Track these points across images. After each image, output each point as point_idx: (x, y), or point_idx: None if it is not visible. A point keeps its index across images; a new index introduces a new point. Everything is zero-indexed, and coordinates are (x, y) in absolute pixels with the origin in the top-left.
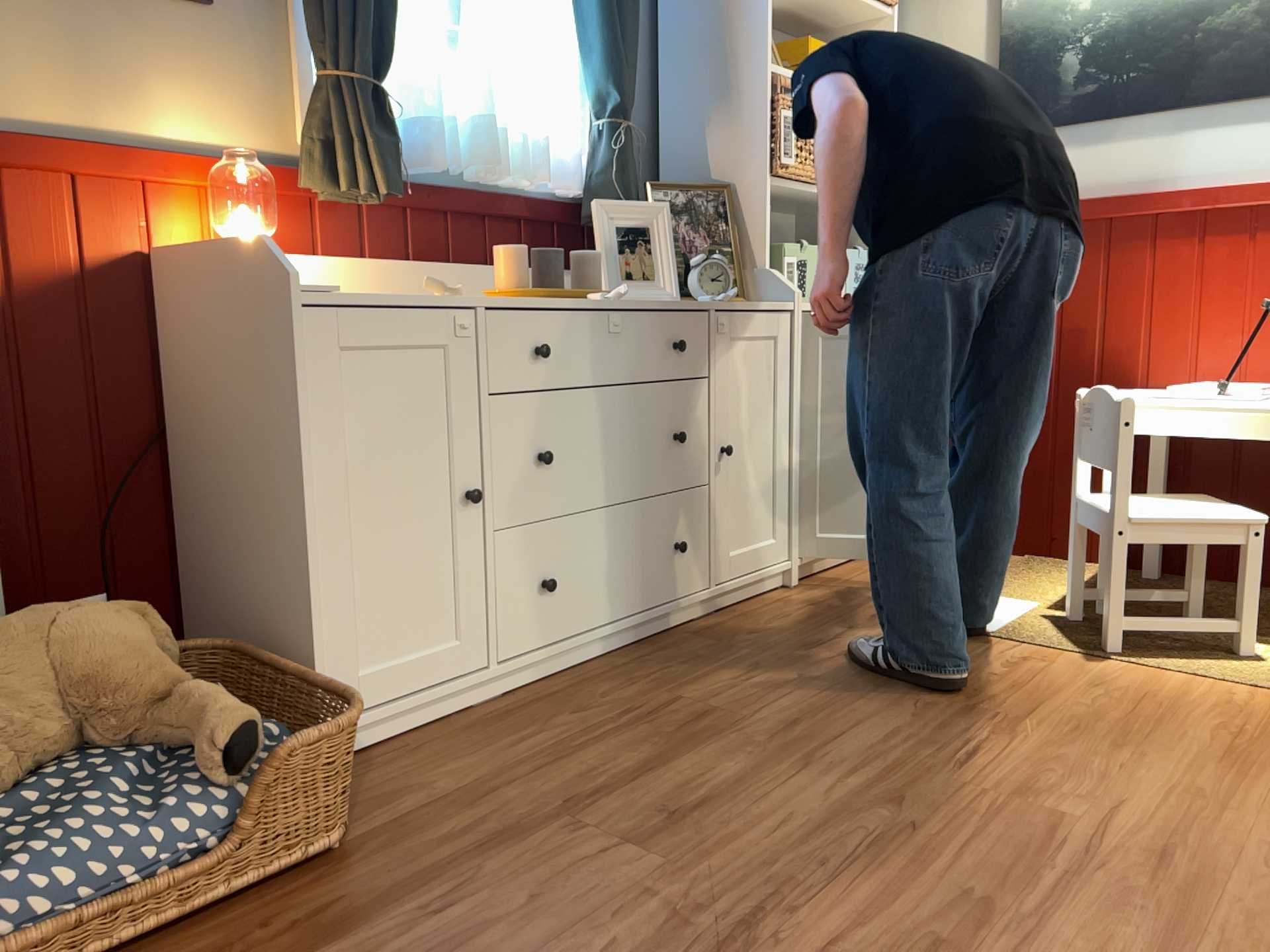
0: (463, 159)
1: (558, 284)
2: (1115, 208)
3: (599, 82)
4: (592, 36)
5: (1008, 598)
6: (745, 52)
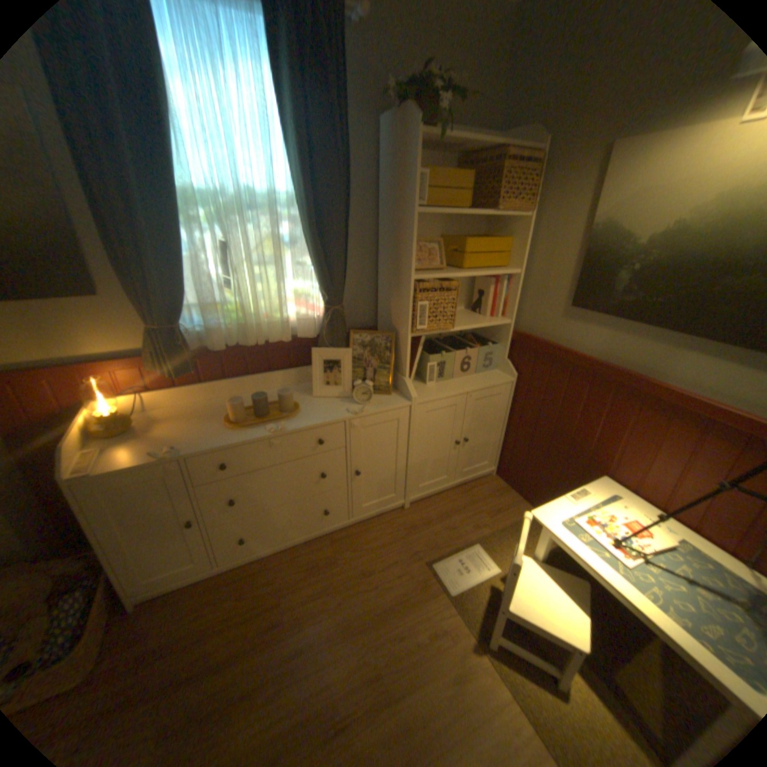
0: (240, 336)
1: (263, 411)
2: (625, 377)
3: (319, 286)
4: (313, 263)
5: (491, 559)
6: (404, 265)
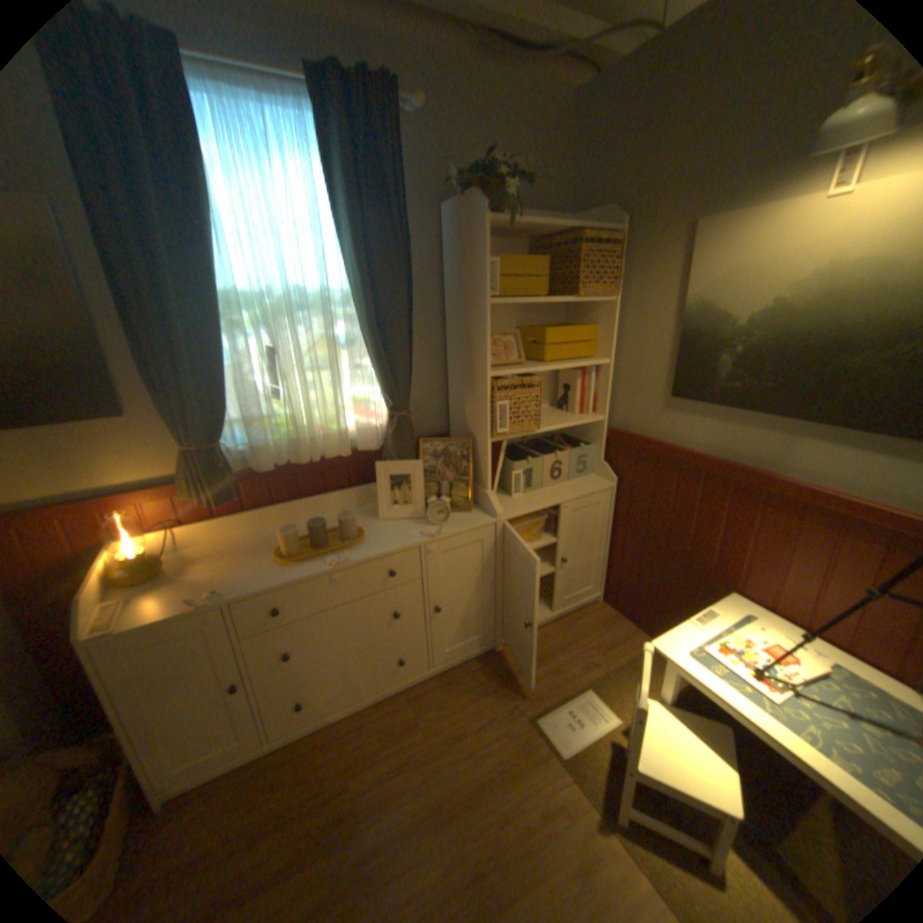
0: (291, 453)
1: (321, 540)
2: (742, 474)
3: (381, 390)
4: (374, 366)
5: (608, 708)
6: (478, 362)
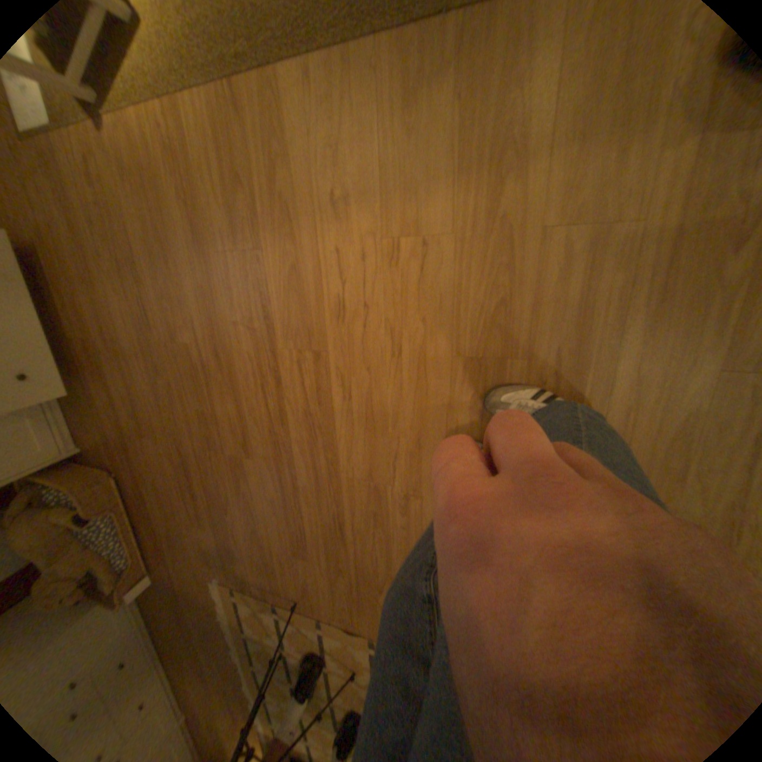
0: None
1: None
2: None
3: None
4: None
5: None
6: None
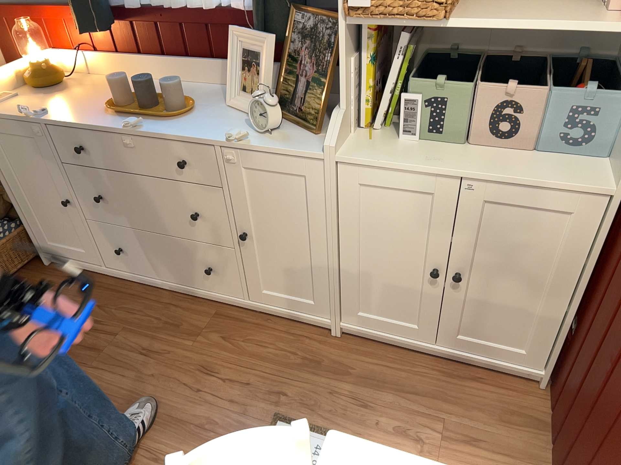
0: None
1: (148, 104)
2: None
3: None
4: None
5: None
6: None
